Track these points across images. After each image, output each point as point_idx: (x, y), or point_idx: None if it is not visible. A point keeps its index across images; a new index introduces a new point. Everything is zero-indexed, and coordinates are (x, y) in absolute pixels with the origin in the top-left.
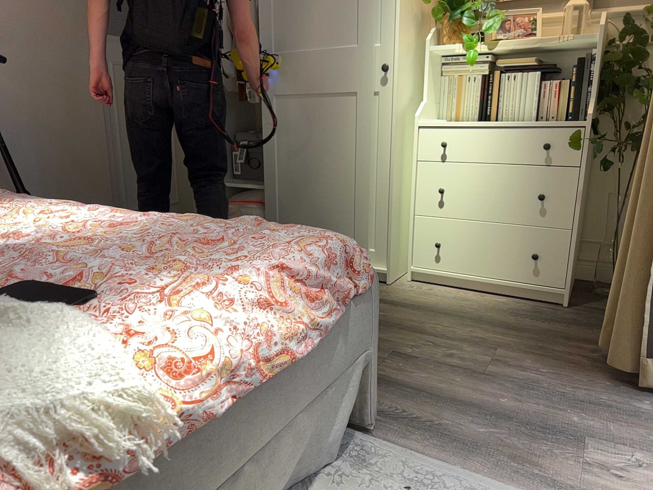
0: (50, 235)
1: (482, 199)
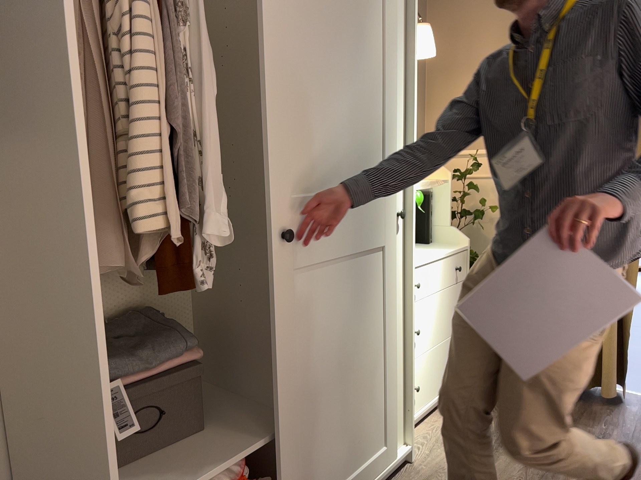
0: None
1: (433, 327)
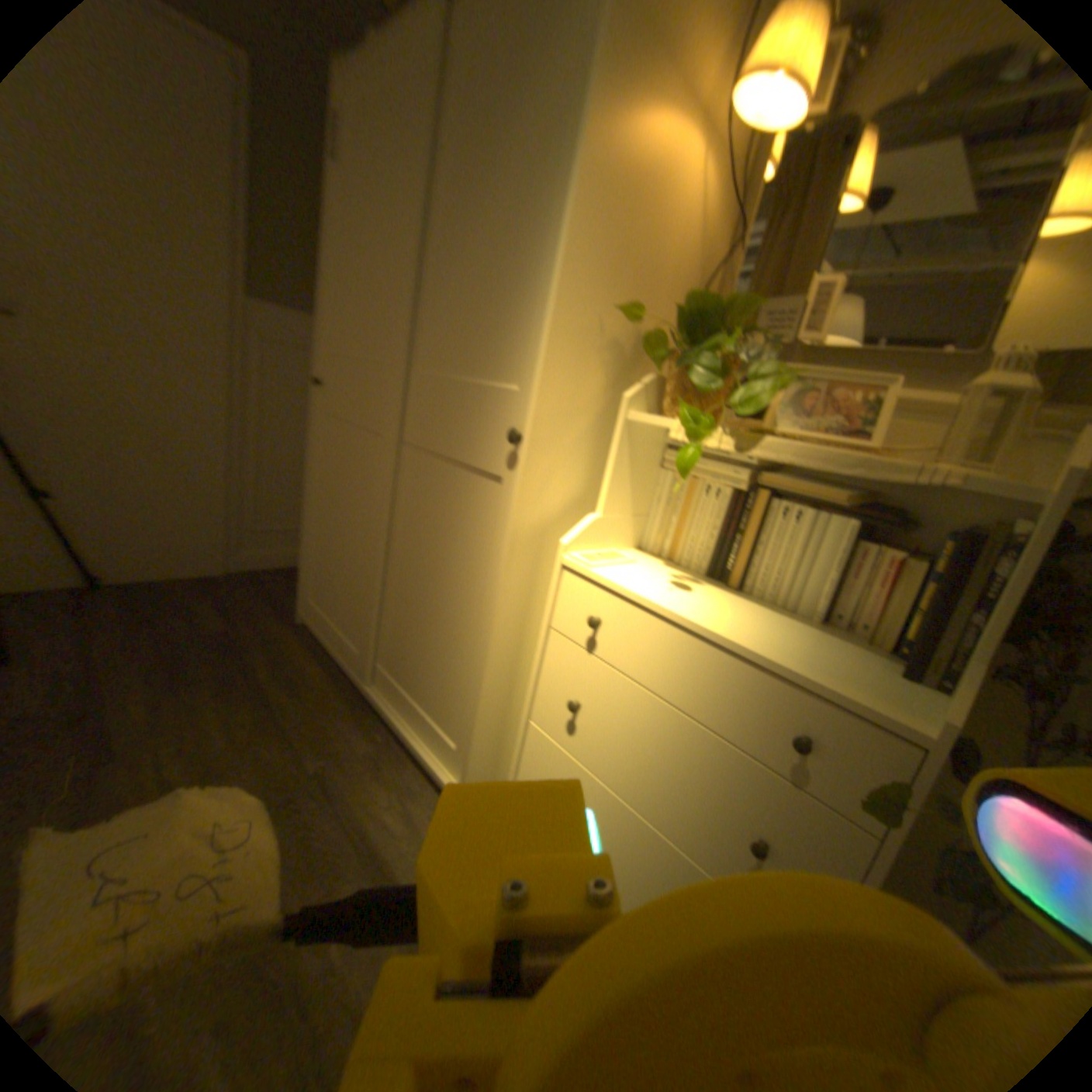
0: None
1: (639, 763)
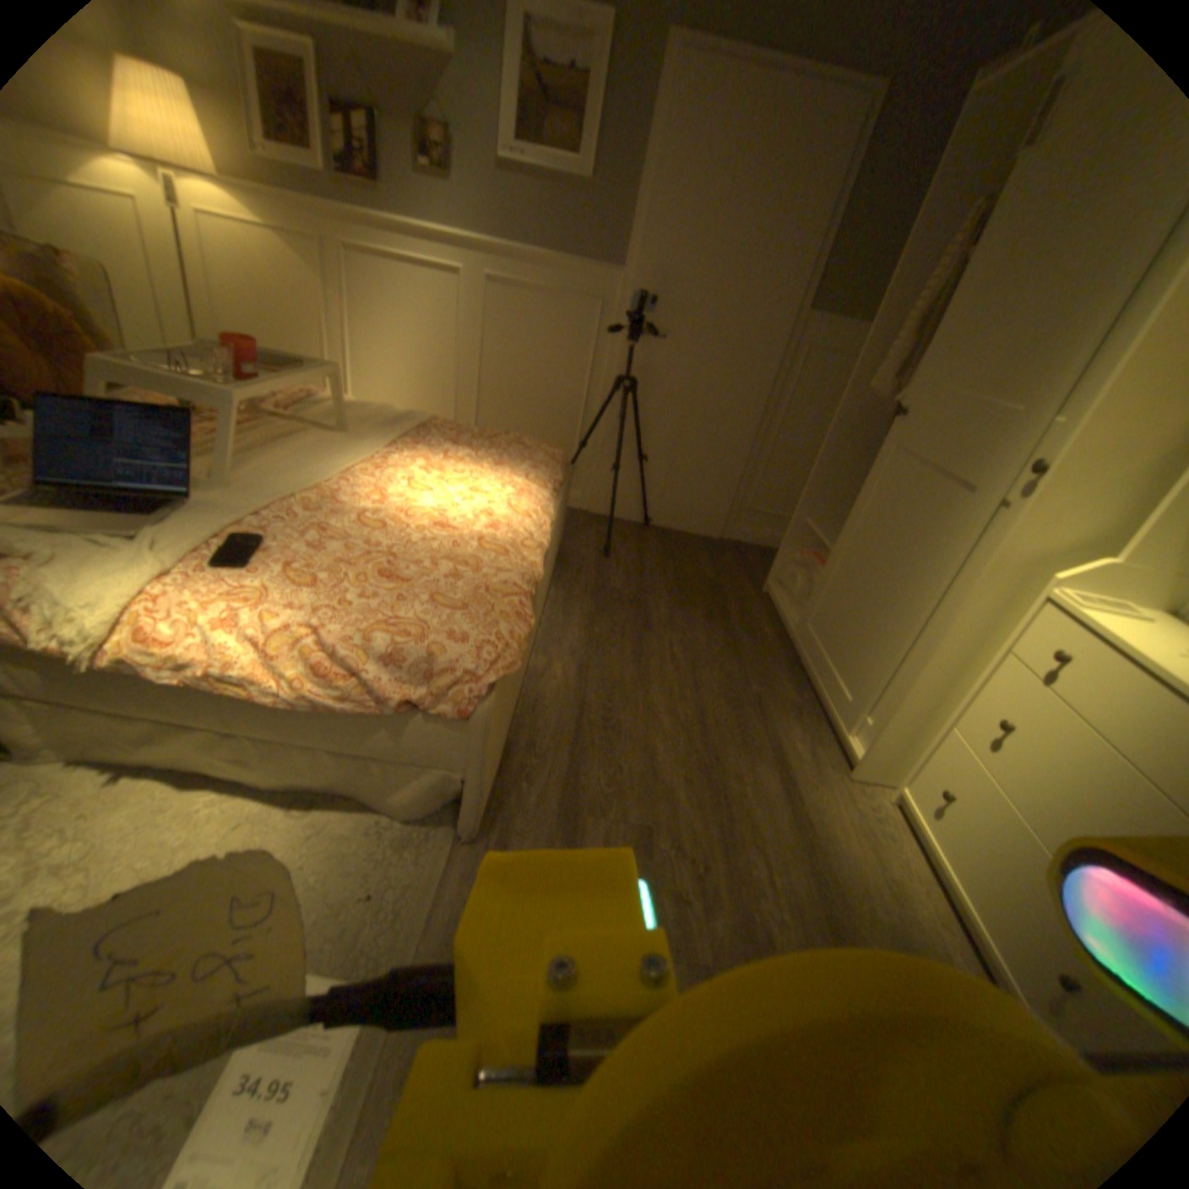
0: (403, 506)
1: (1060, 797)
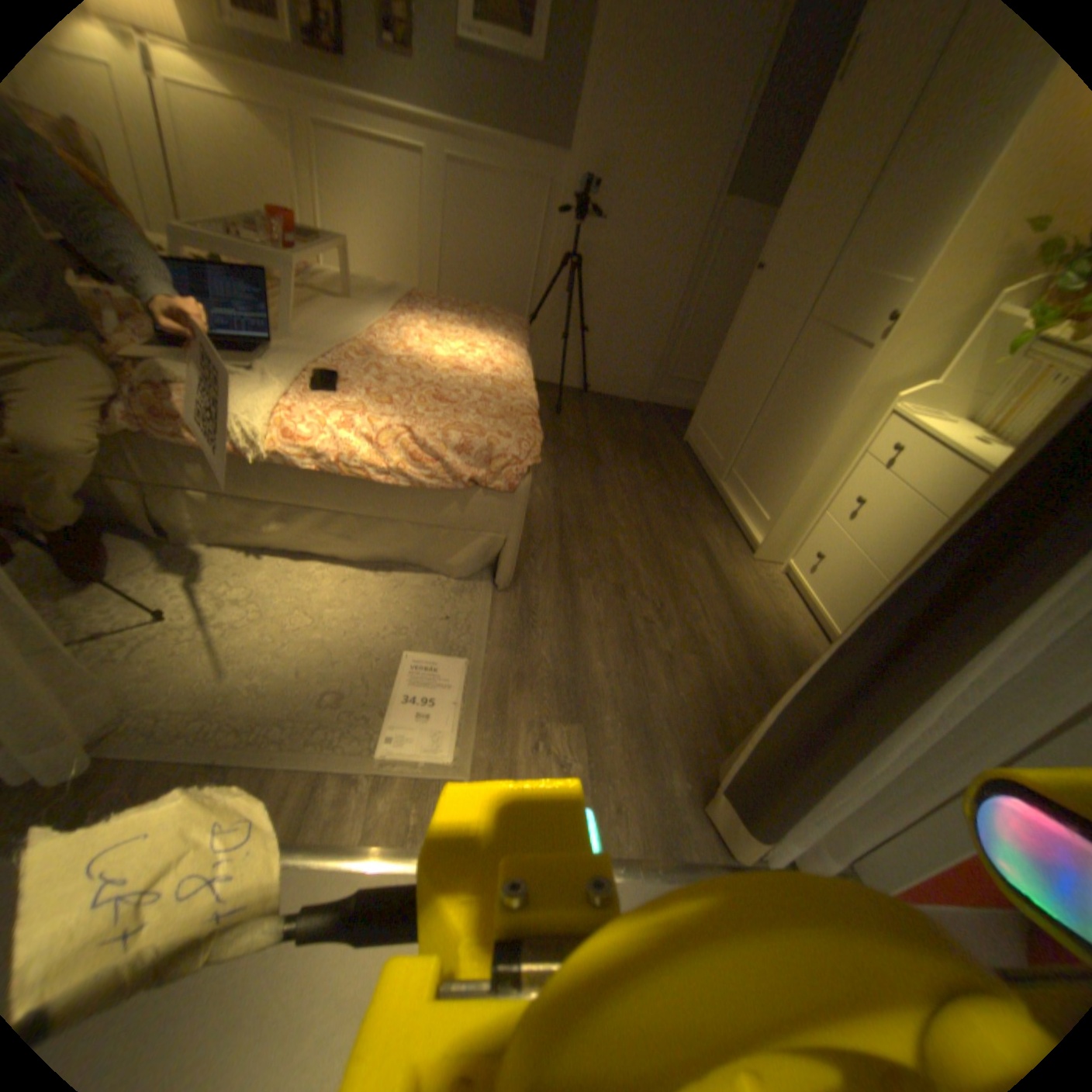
0: (428, 353)
1: (891, 536)
